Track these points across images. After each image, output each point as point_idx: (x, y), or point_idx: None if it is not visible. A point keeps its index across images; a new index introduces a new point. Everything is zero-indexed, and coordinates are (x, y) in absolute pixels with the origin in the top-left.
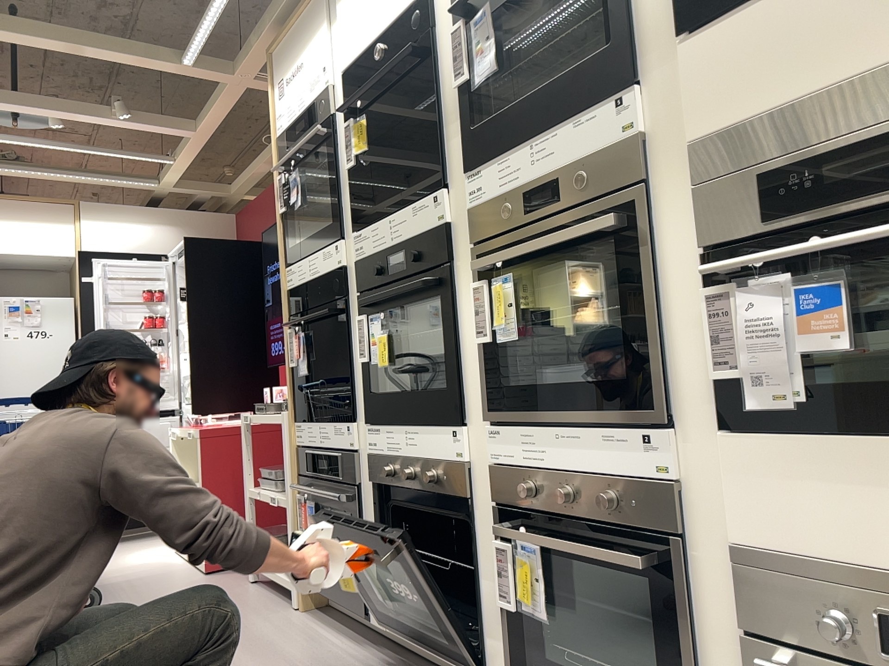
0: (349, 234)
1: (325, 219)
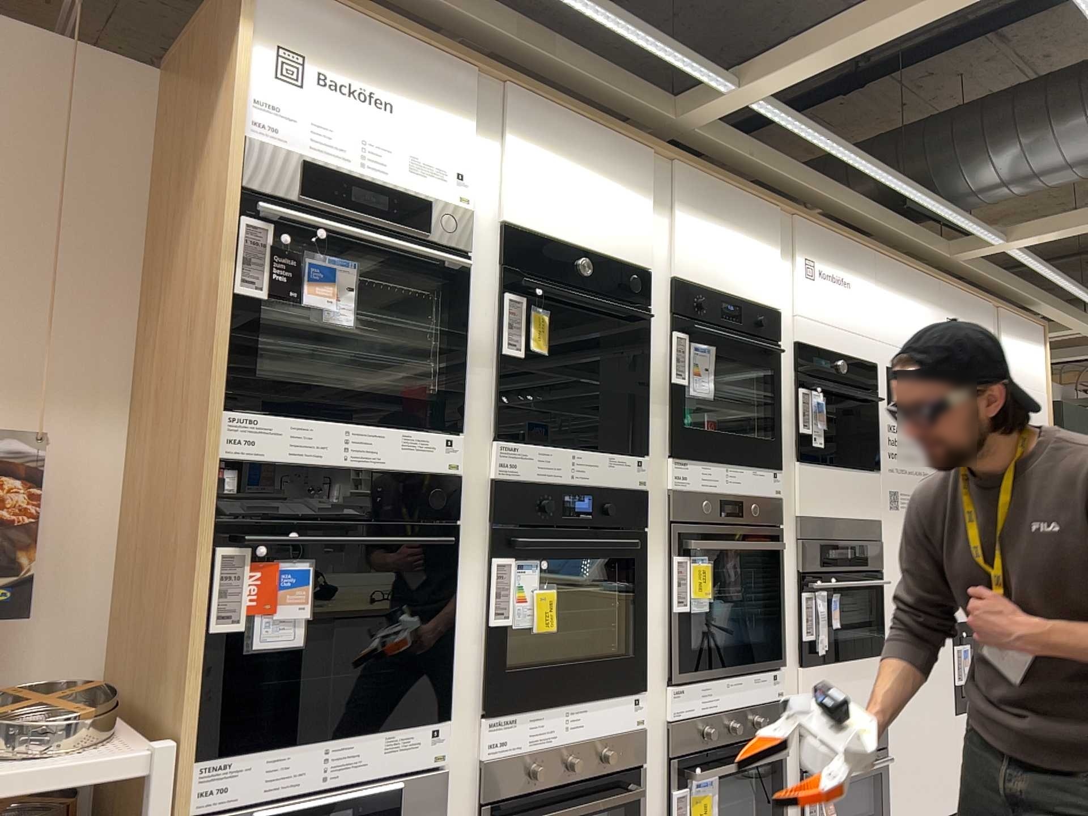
0: (480, 434)
1: (380, 373)
